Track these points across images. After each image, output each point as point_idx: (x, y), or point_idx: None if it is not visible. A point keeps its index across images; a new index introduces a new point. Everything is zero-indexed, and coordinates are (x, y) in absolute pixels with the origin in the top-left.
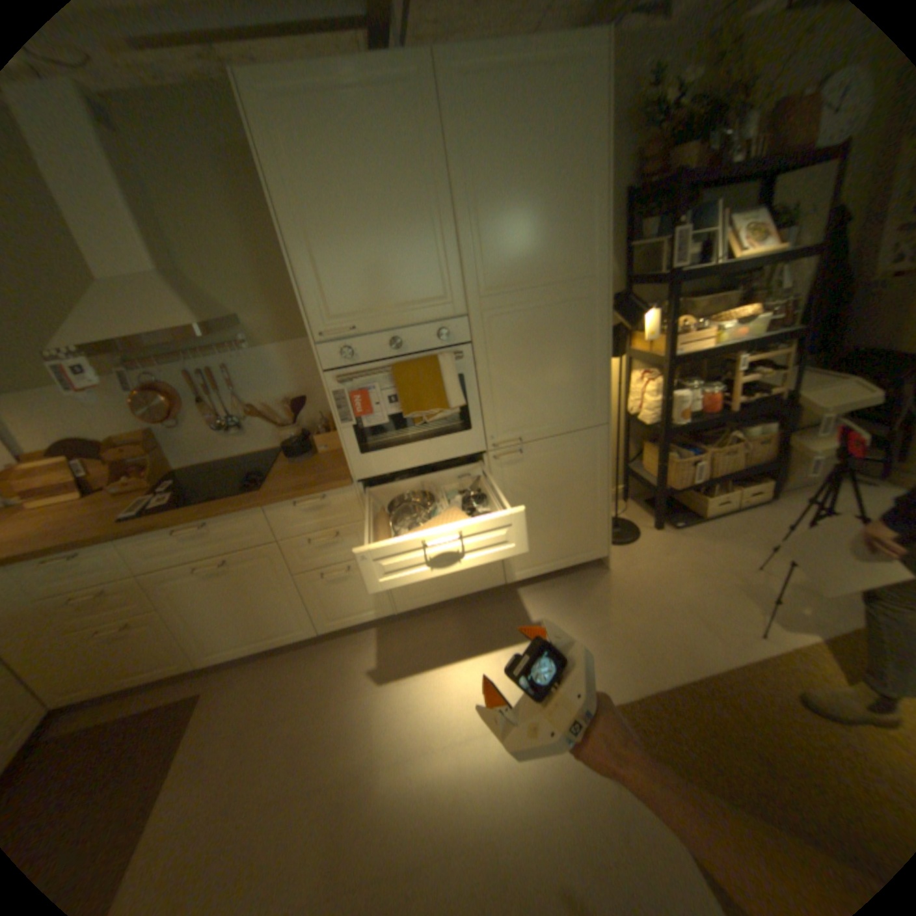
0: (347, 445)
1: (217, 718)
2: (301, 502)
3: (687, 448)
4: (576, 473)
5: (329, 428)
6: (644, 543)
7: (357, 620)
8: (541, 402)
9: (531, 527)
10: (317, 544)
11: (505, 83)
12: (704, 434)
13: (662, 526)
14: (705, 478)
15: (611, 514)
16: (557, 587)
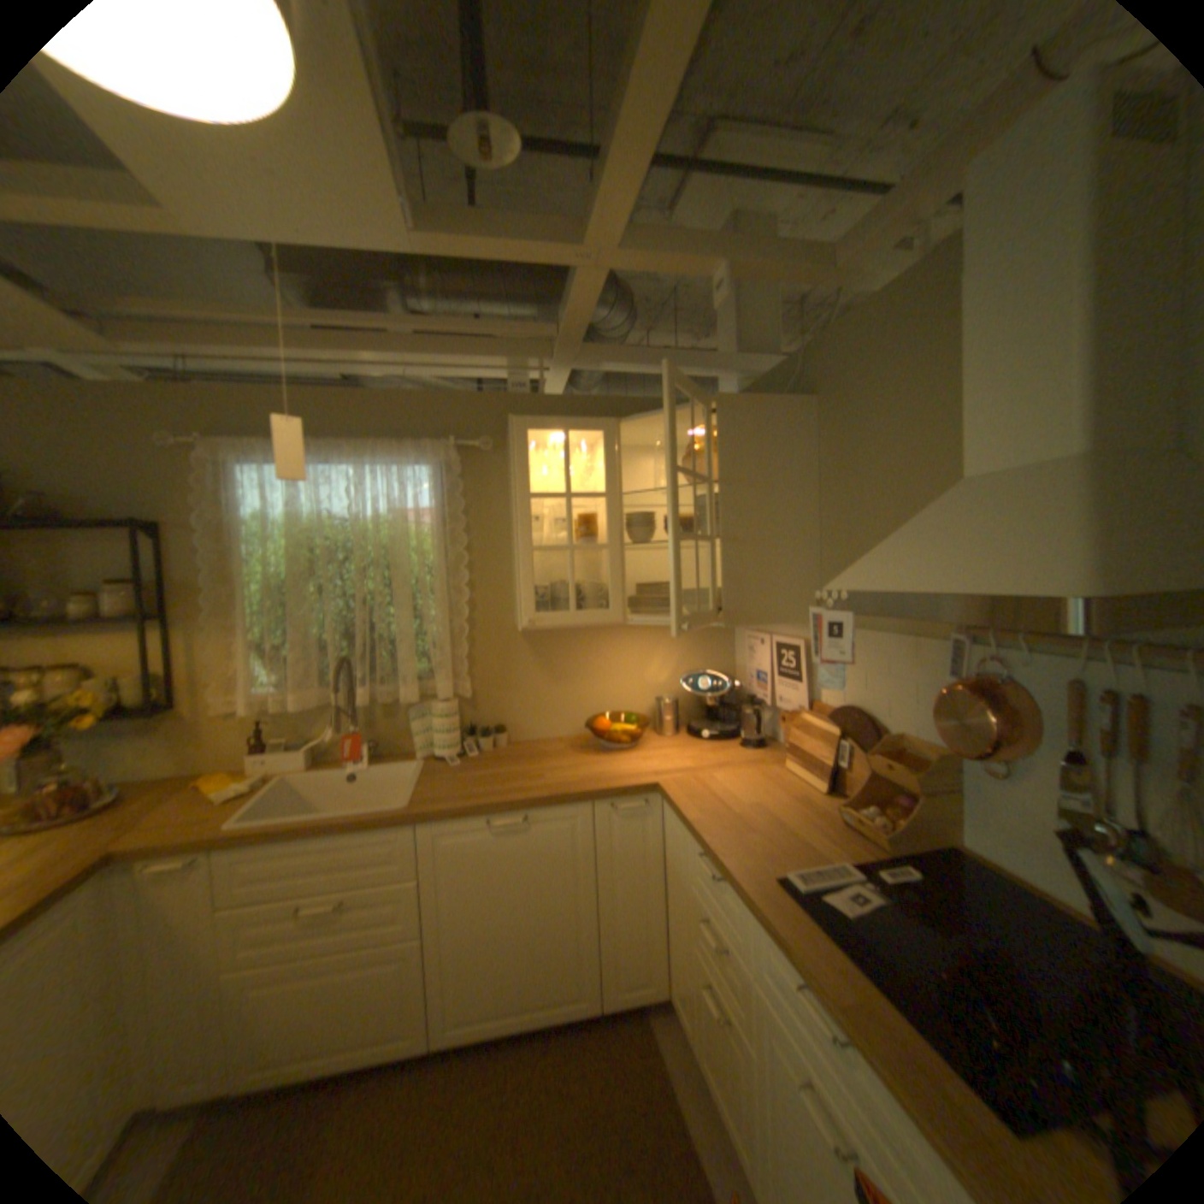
0: None
1: None
2: None
3: None
4: None
5: None
6: None
7: None
8: None
9: None
10: None
11: None
12: None
13: None
14: None
15: None
16: None
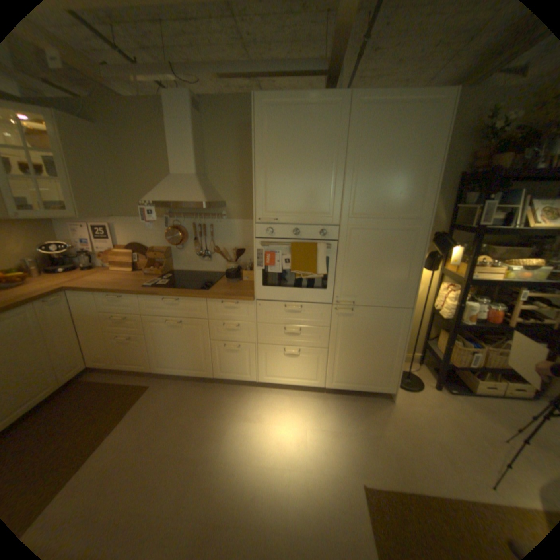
0: (256, 279)
1: (152, 402)
2: (225, 302)
3: (471, 342)
4: (385, 333)
5: (252, 269)
6: (425, 395)
7: (235, 378)
8: (372, 284)
9: (348, 358)
10: (227, 327)
11: (388, 110)
12: (487, 337)
13: (441, 389)
14: (479, 366)
15: (403, 367)
16: (356, 402)
